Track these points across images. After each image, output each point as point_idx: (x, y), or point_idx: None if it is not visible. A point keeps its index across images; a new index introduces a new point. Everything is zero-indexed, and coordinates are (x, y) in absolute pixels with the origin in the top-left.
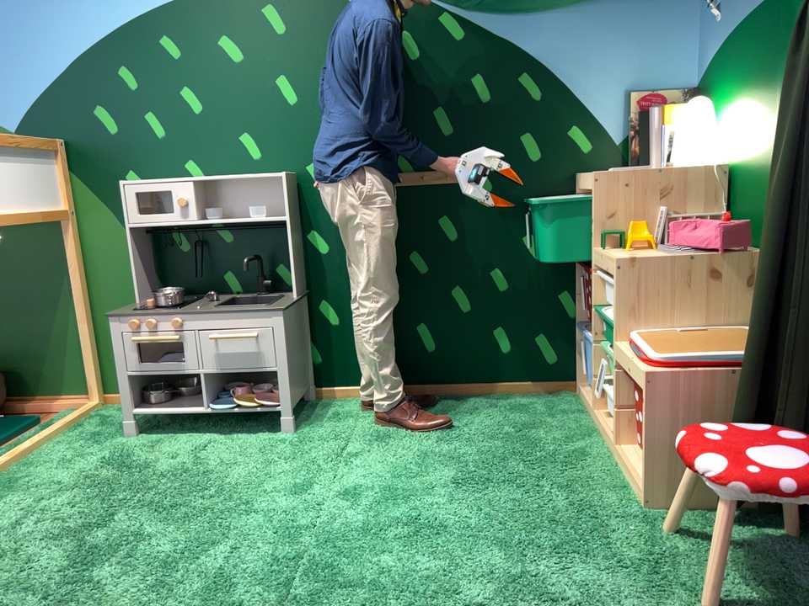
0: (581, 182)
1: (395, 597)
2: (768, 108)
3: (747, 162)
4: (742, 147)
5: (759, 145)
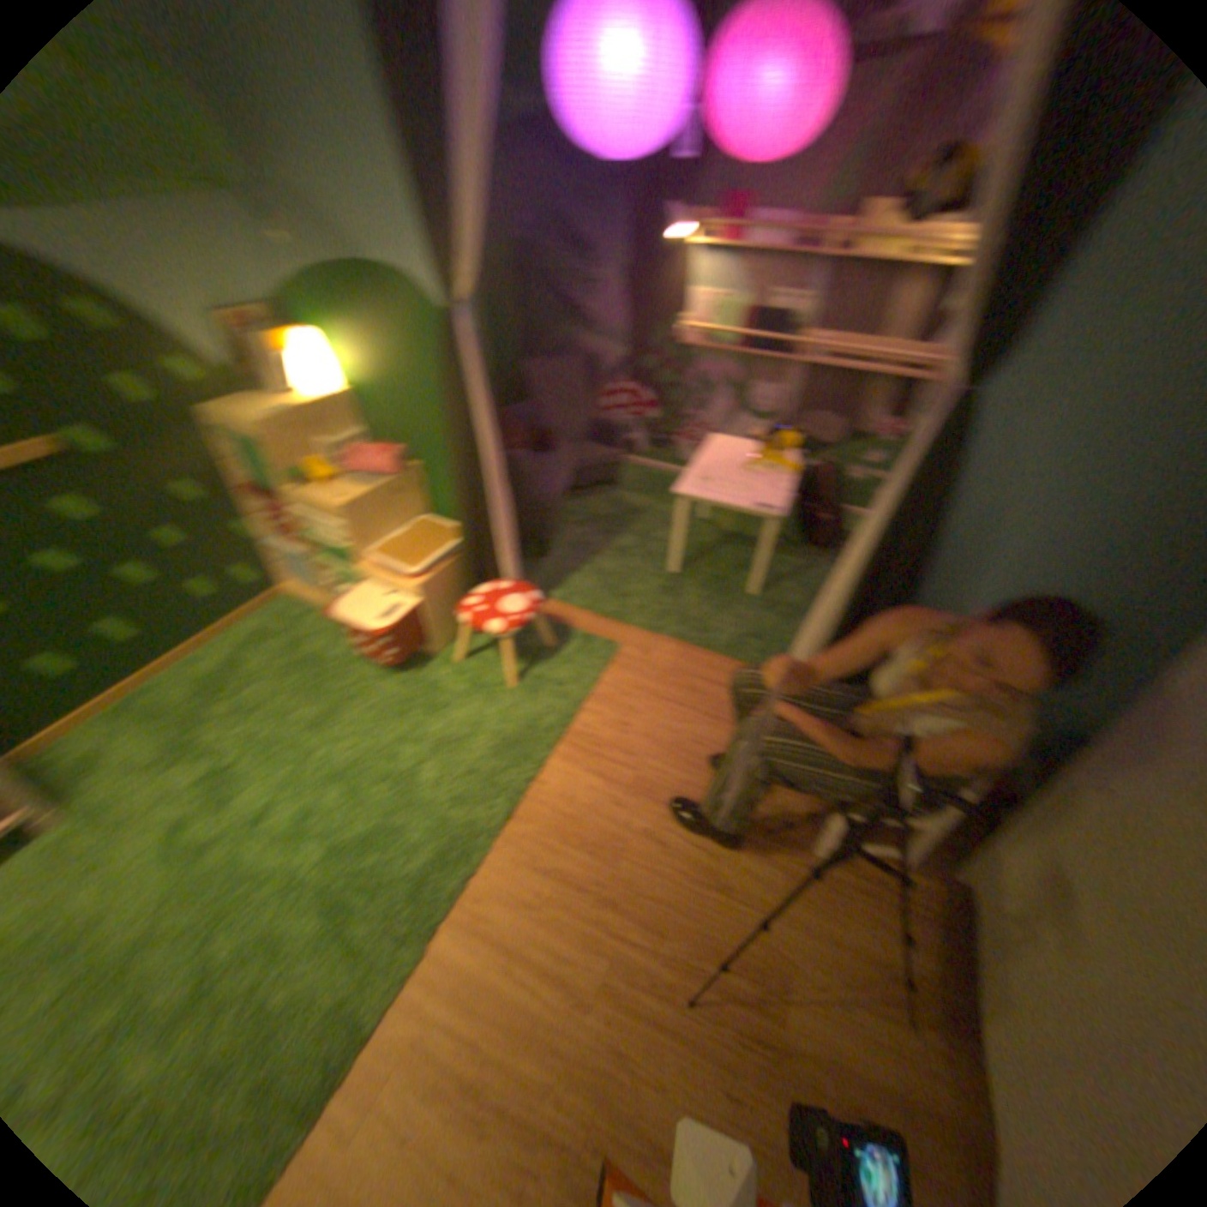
0: (211, 422)
1: (386, 823)
2: (377, 358)
3: (365, 394)
4: (356, 380)
5: (376, 384)
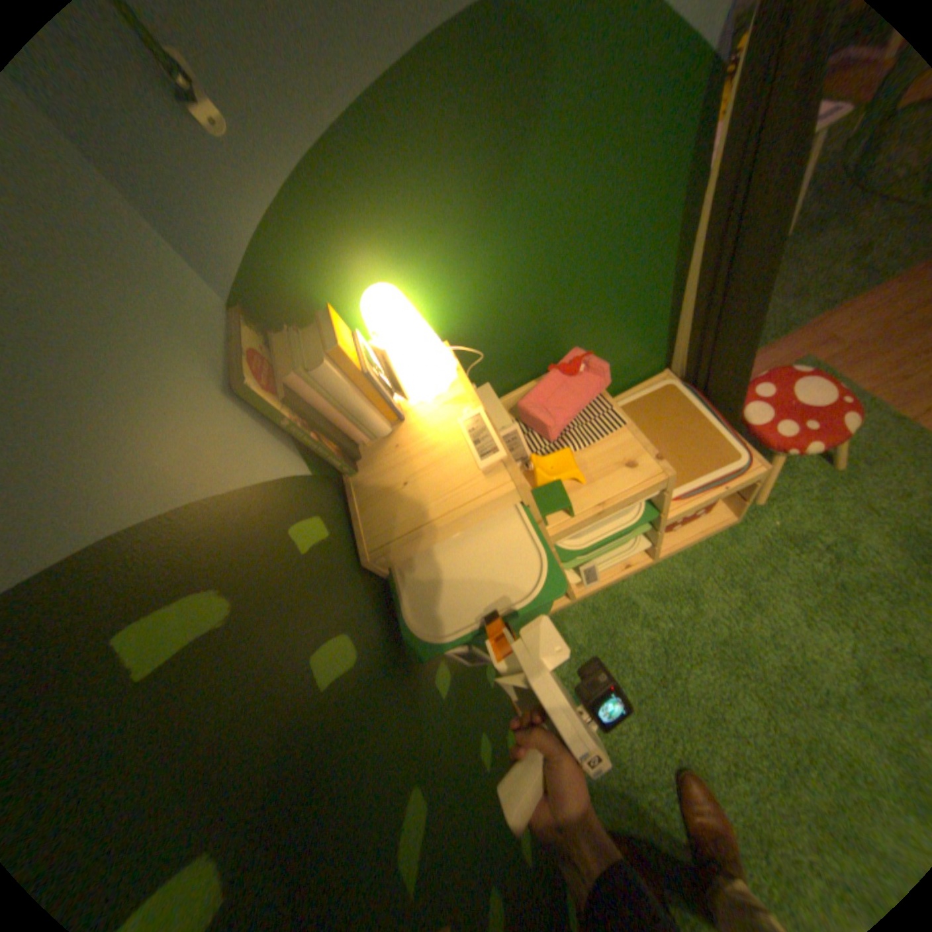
0: (416, 542)
1: None
2: (510, 228)
3: (484, 313)
4: (464, 303)
5: (506, 280)
